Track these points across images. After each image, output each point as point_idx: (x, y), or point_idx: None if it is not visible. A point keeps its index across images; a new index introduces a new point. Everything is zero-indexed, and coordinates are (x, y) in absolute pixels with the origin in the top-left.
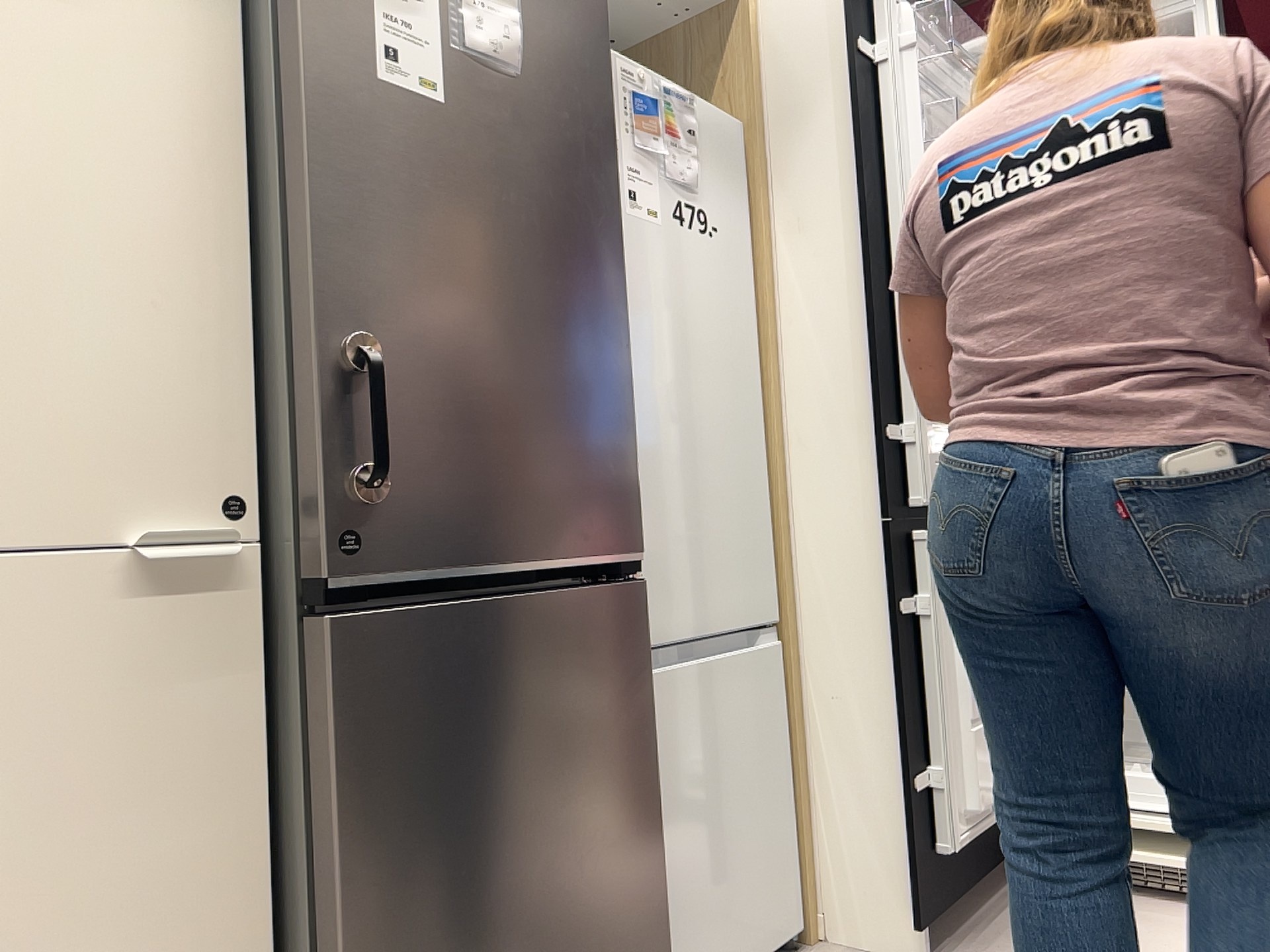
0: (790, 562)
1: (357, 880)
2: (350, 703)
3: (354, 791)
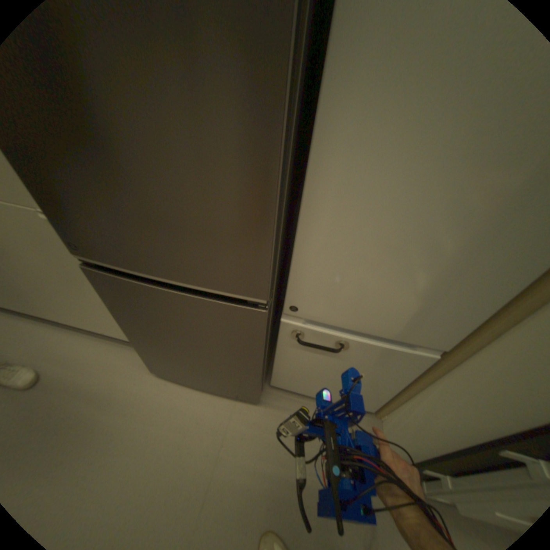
0: (489, 334)
1: (123, 324)
2: (101, 289)
3: (113, 308)
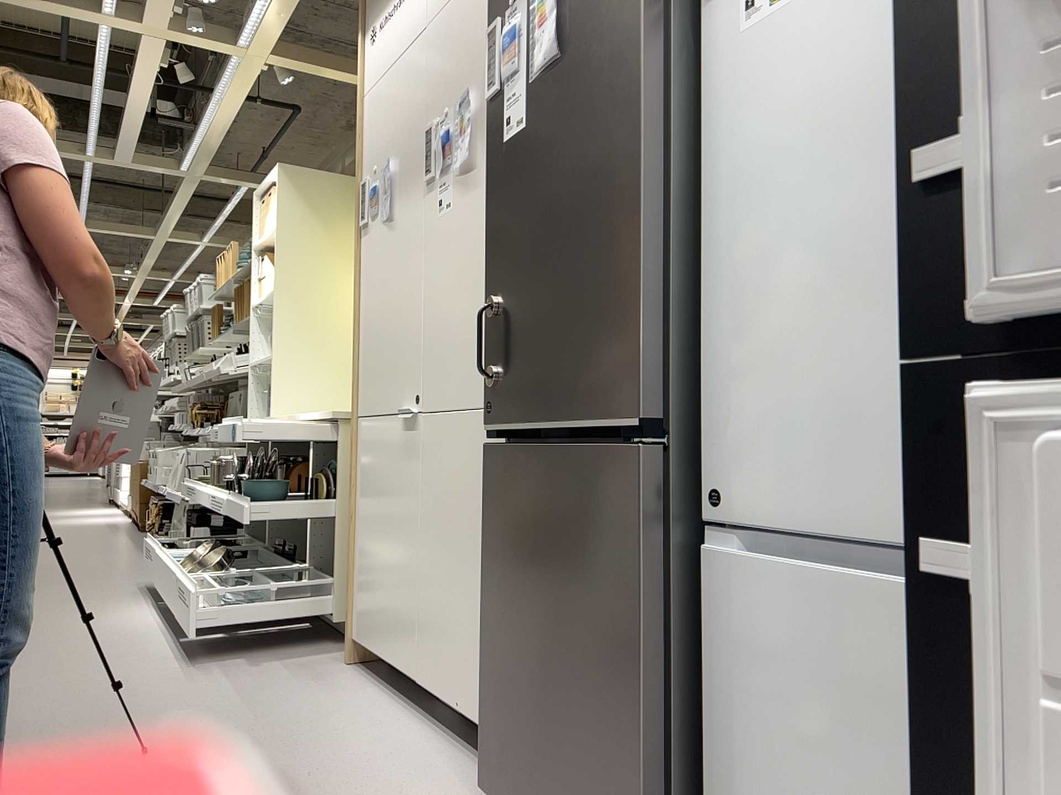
0: None
1: (487, 581)
2: (488, 490)
3: (488, 536)
